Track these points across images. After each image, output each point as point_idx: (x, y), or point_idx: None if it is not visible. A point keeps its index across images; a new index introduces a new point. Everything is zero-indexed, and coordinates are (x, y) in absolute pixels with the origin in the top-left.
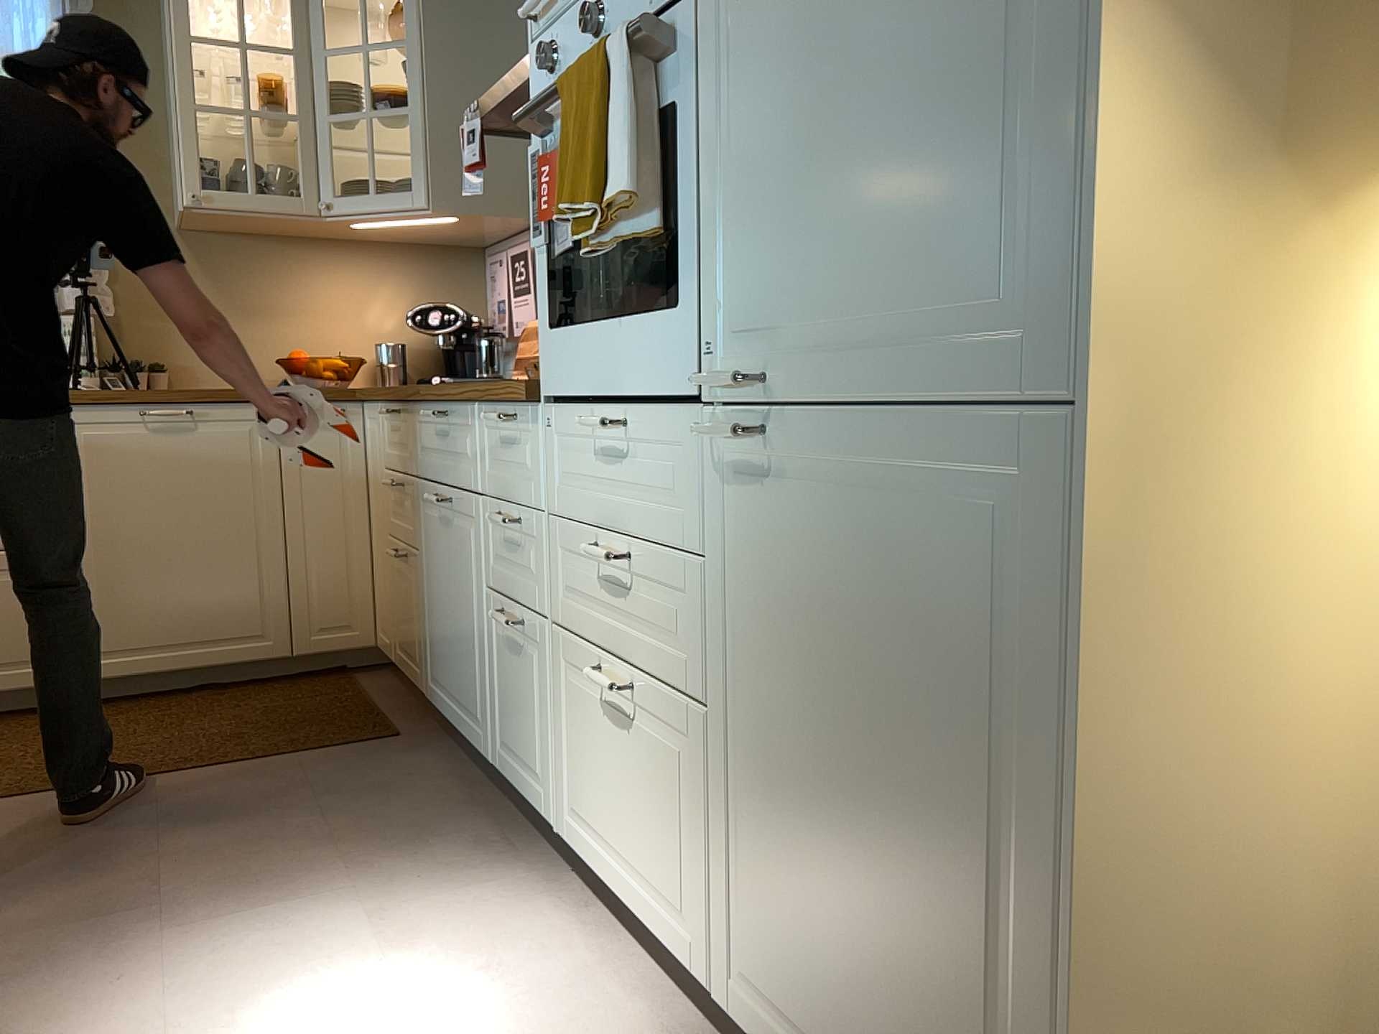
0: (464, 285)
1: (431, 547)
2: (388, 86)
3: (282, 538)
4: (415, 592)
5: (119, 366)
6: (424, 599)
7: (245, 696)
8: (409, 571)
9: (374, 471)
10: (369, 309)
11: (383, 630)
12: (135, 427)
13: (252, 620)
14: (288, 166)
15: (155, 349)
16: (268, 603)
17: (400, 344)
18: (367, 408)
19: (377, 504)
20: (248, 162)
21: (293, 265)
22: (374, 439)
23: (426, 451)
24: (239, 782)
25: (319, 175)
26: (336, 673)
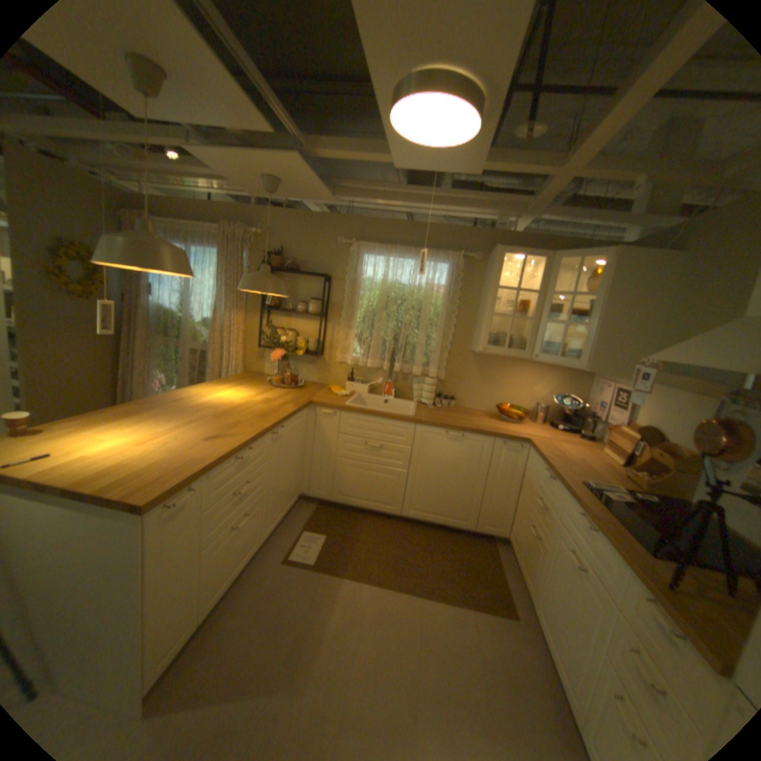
0: (582, 383)
1: (561, 564)
2: (578, 308)
3: (484, 488)
4: (542, 561)
5: (440, 395)
6: (547, 574)
7: (455, 543)
8: (540, 548)
9: (529, 478)
10: (536, 387)
11: (515, 541)
12: (442, 436)
13: (464, 514)
14: (522, 337)
15: (453, 390)
16: (472, 510)
17: (545, 403)
18: (533, 450)
19: (527, 493)
20: (506, 334)
21: (510, 367)
22: (533, 466)
23: (571, 520)
24: (451, 624)
25: (535, 342)
26: (489, 541)
